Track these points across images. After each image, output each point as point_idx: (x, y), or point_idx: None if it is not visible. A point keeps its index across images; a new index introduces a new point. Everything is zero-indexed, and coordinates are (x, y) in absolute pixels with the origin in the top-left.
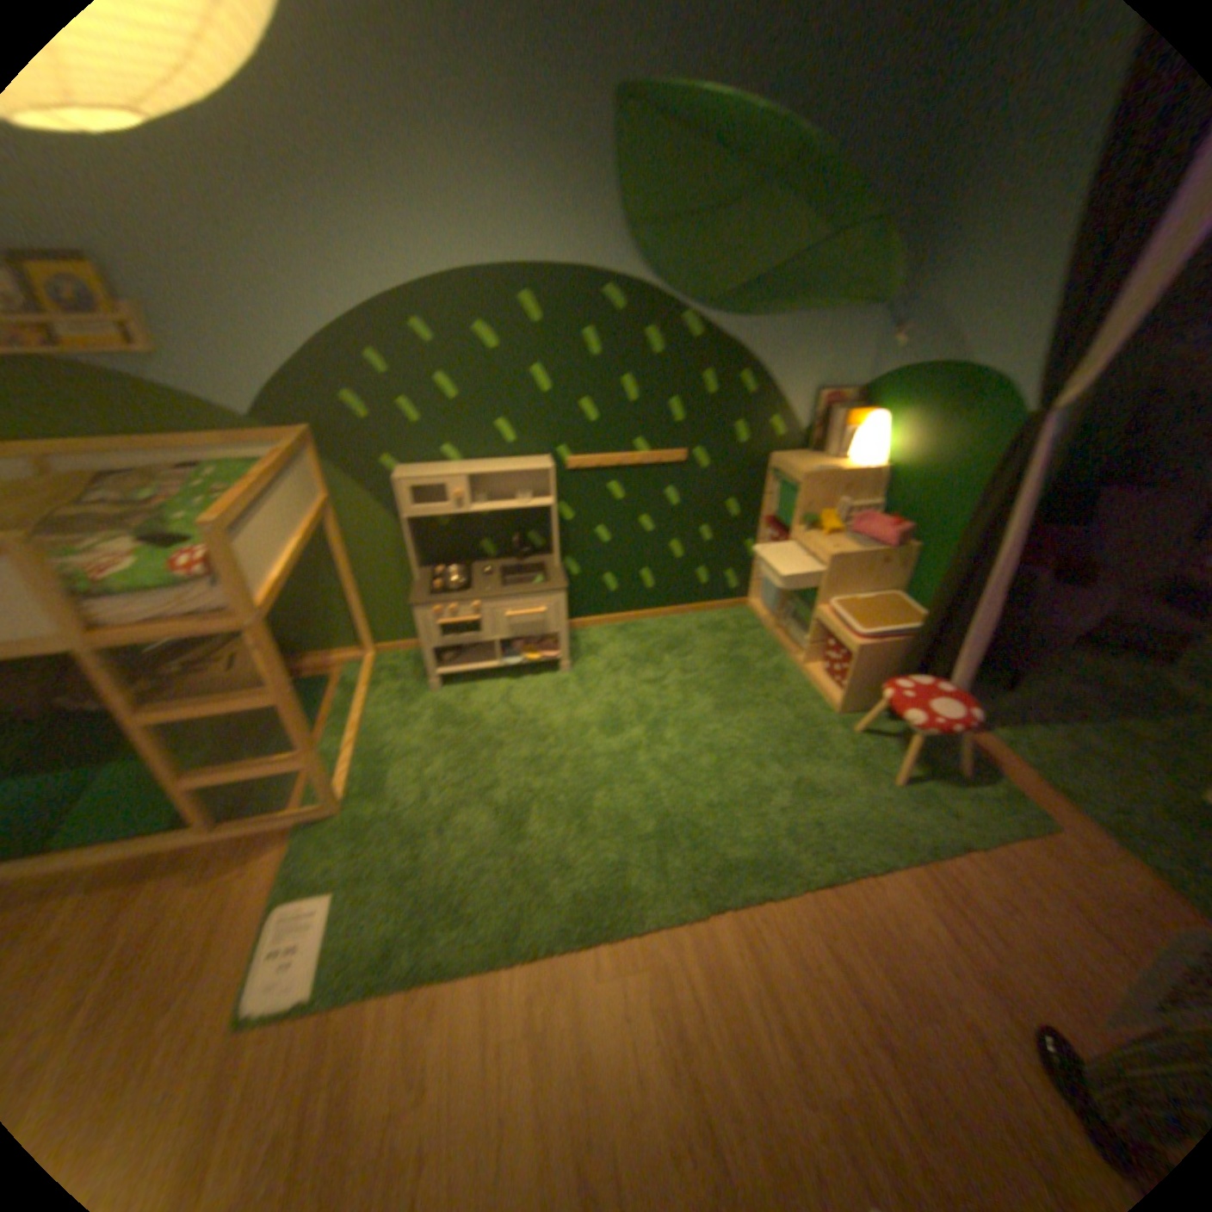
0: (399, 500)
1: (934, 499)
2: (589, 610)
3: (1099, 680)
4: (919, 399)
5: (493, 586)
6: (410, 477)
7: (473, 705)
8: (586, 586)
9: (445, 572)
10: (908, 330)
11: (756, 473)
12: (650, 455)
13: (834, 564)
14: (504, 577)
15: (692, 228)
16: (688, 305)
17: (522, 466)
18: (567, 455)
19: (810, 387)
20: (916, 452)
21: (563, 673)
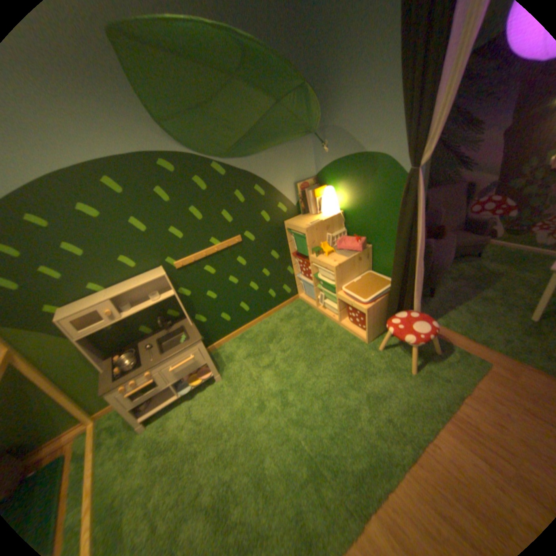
0: (65, 332)
1: (370, 221)
2: (219, 335)
3: (460, 275)
4: (345, 175)
5: (154, 356)
6: (66, 315)
7: (169, 431)
8: (213, 324)
9: (118, 361)
10: (327, 143)
11: (279, 234)
12: (221, 244)
13: (337, 270)
14: (160, 345)
15: (196, 115)
16: (211, 158)
17: (145, 279)
18: (173, 261)
19: (290, 183)
20: (352, 201)
21: (217, 382)
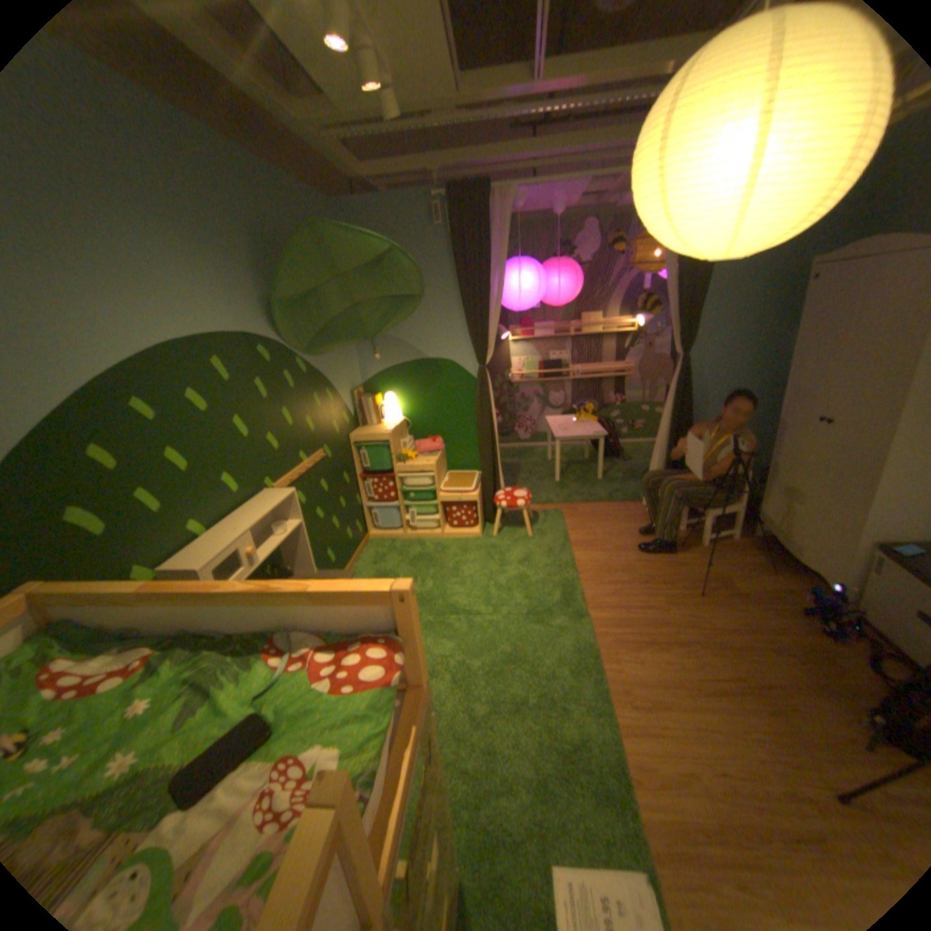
0: None
1: (439, 422)
2: None
3: None
4: (404, 382)
5: None
6: (203, 562)
7: None
8: None
9: None
10: (378, 351)
11: (347, 451)
12: (309, 461)
13: (436, 469)
14: None
15: (297, 304)
16: (295, 353)
17: (269, 502)
18: (270, 484)
19: (348, 391)
20: (416, 406)
21: None
